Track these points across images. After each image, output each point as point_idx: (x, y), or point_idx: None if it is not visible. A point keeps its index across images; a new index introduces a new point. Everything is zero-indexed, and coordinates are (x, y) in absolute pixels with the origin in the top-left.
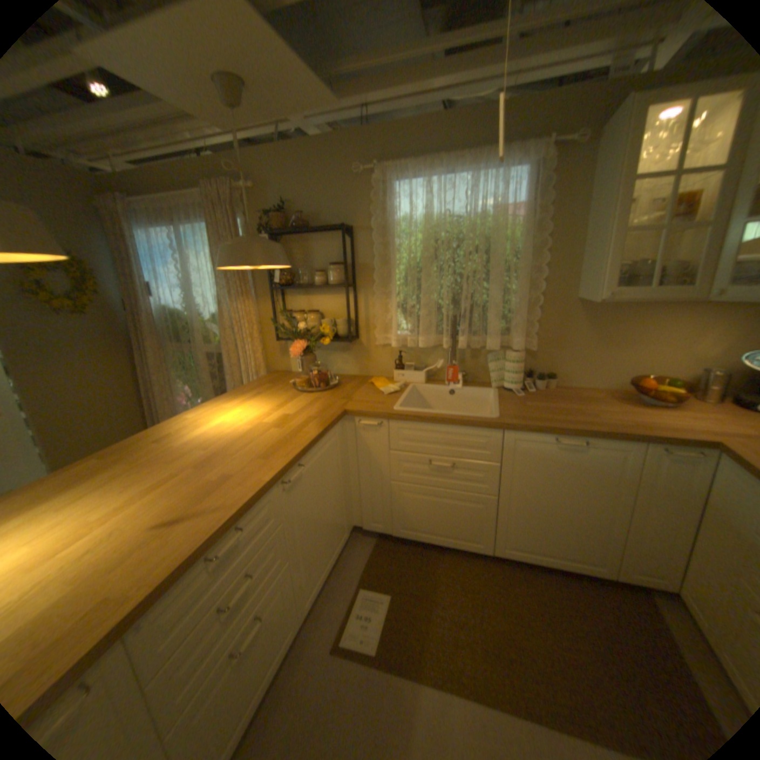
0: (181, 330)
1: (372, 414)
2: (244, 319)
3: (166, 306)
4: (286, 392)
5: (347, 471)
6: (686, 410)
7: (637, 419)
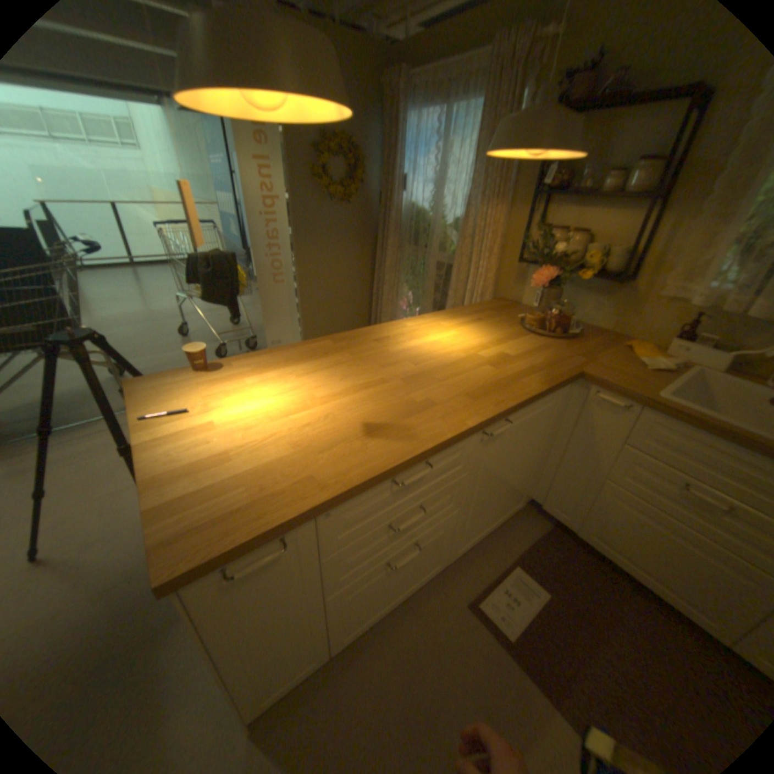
0: (422, 231)
1: (624, 390)
2: (490, 228)
3: (415, 202)
4: (510, 326)
5: (552, 442)
6: None
7: None
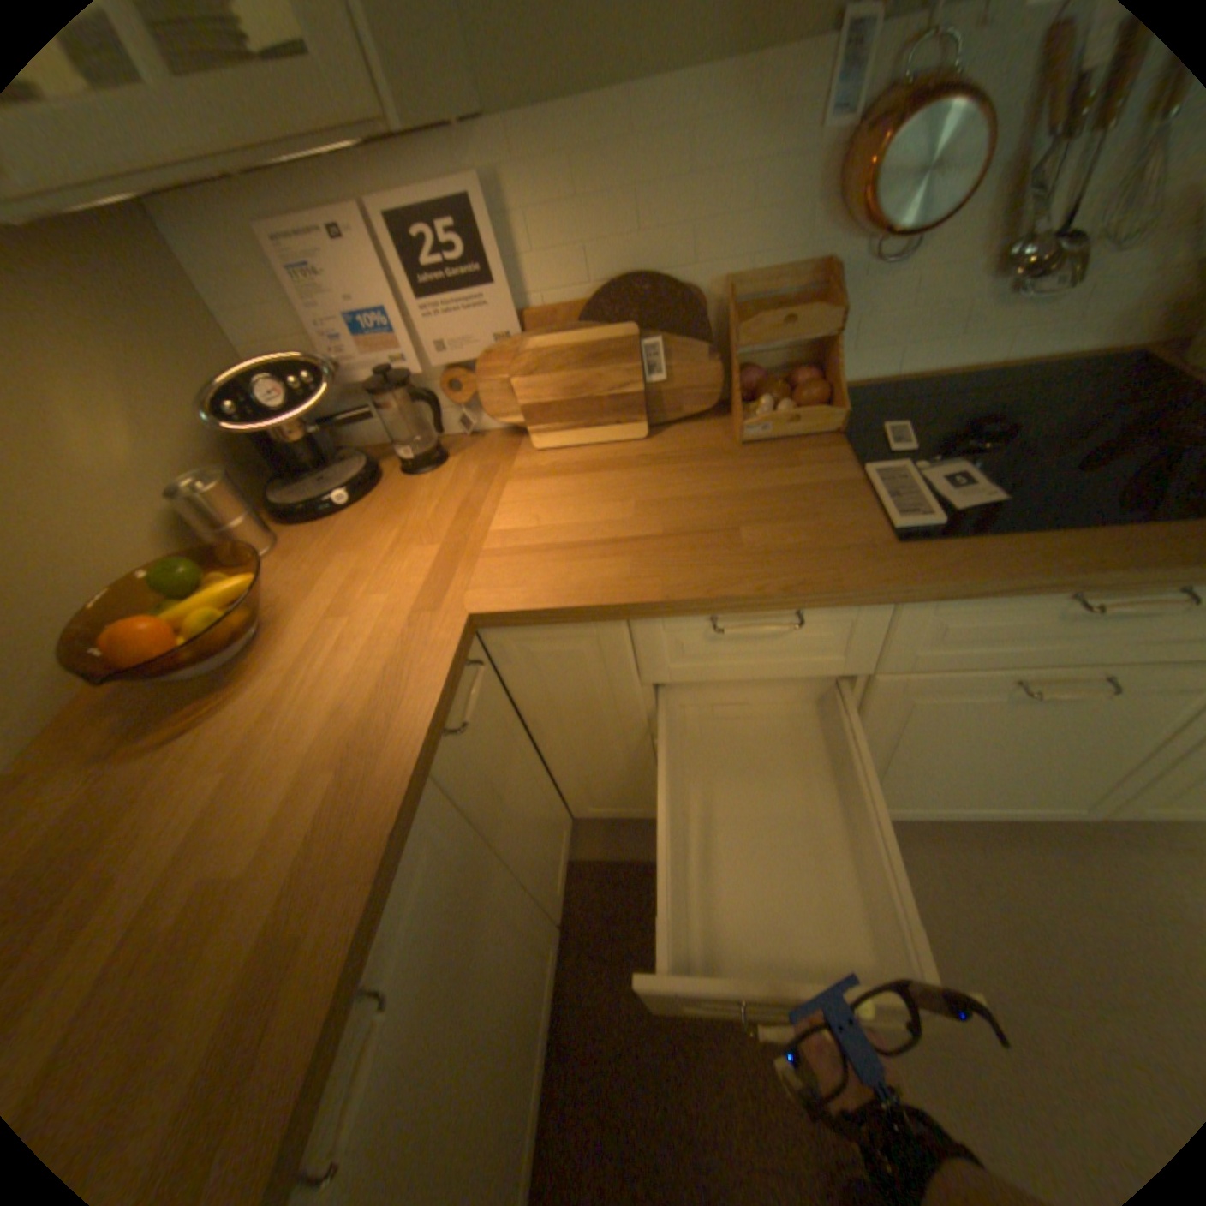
0: None
1: None
2: None
3: None
4: None
5: None
6: (283, 609)
7: (292, 747)
